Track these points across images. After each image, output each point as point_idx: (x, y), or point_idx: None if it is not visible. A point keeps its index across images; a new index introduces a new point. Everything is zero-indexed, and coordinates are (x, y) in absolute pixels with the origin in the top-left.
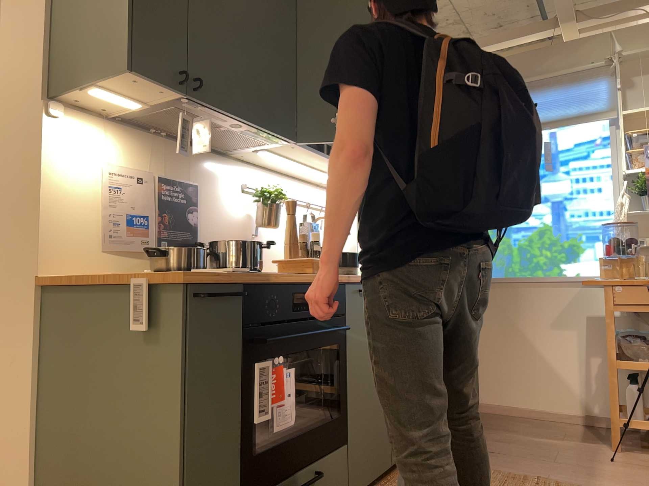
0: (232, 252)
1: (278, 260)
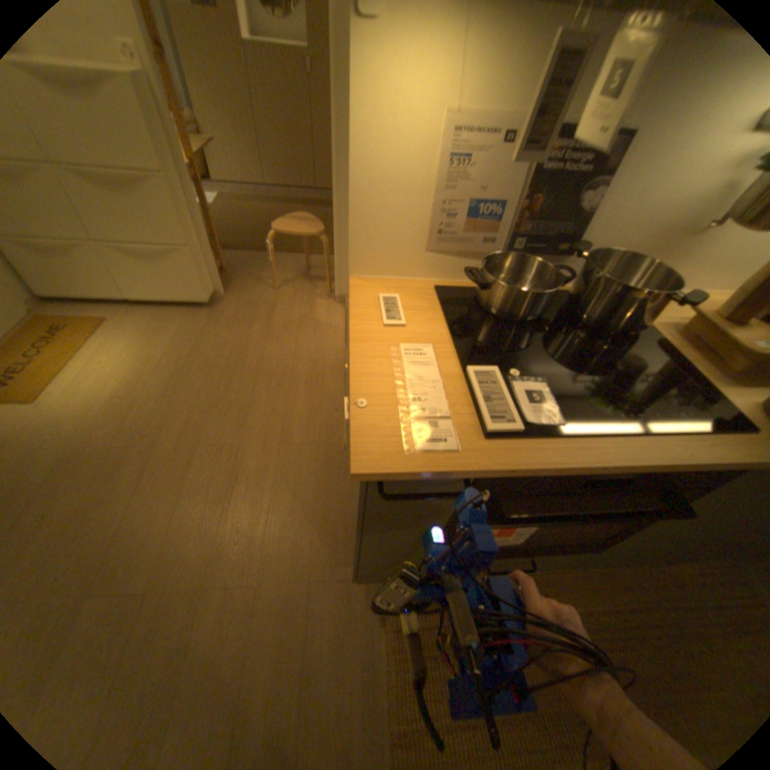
0: (605, 294)
1: (700, 311)
